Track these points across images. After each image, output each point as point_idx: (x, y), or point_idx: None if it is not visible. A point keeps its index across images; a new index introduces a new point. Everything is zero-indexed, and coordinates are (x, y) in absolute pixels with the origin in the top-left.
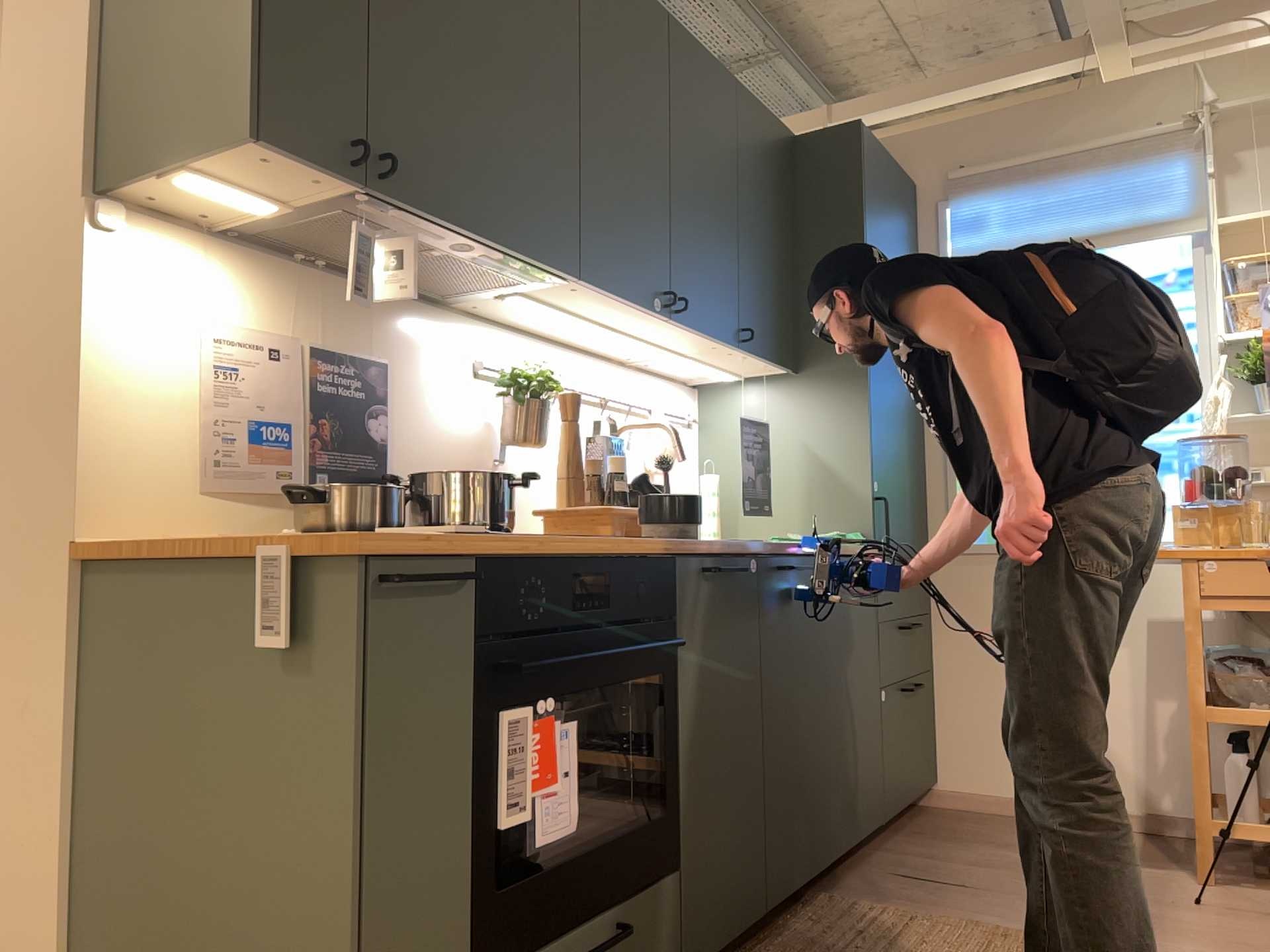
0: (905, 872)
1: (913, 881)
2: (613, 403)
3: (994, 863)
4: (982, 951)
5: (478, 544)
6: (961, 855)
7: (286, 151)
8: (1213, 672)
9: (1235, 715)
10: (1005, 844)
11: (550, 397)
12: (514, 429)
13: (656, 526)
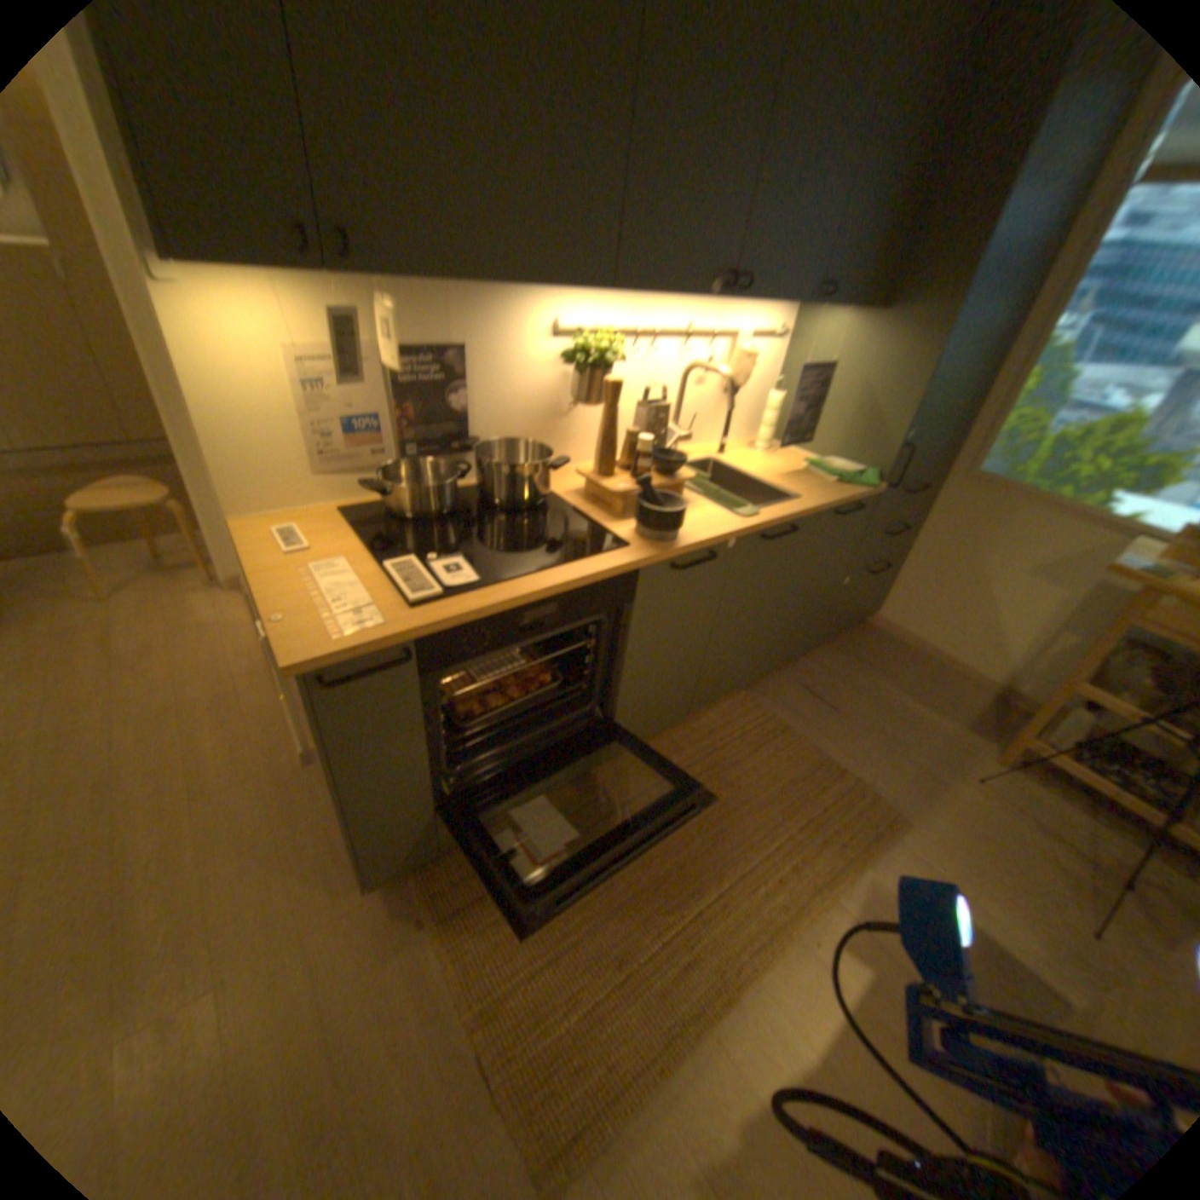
0: (807, 685)
1: (807, 694)
2: (698, 332)
3: (870, 694)
4: (804, 778)
5: (412, 635)
6: (854, 680)
7: (213, 256)
8: (1114, 658)
9: (1101, 700)
10: (891, 678)
11: (617, 358)
12: (578, 390)
13: (638, 528)
